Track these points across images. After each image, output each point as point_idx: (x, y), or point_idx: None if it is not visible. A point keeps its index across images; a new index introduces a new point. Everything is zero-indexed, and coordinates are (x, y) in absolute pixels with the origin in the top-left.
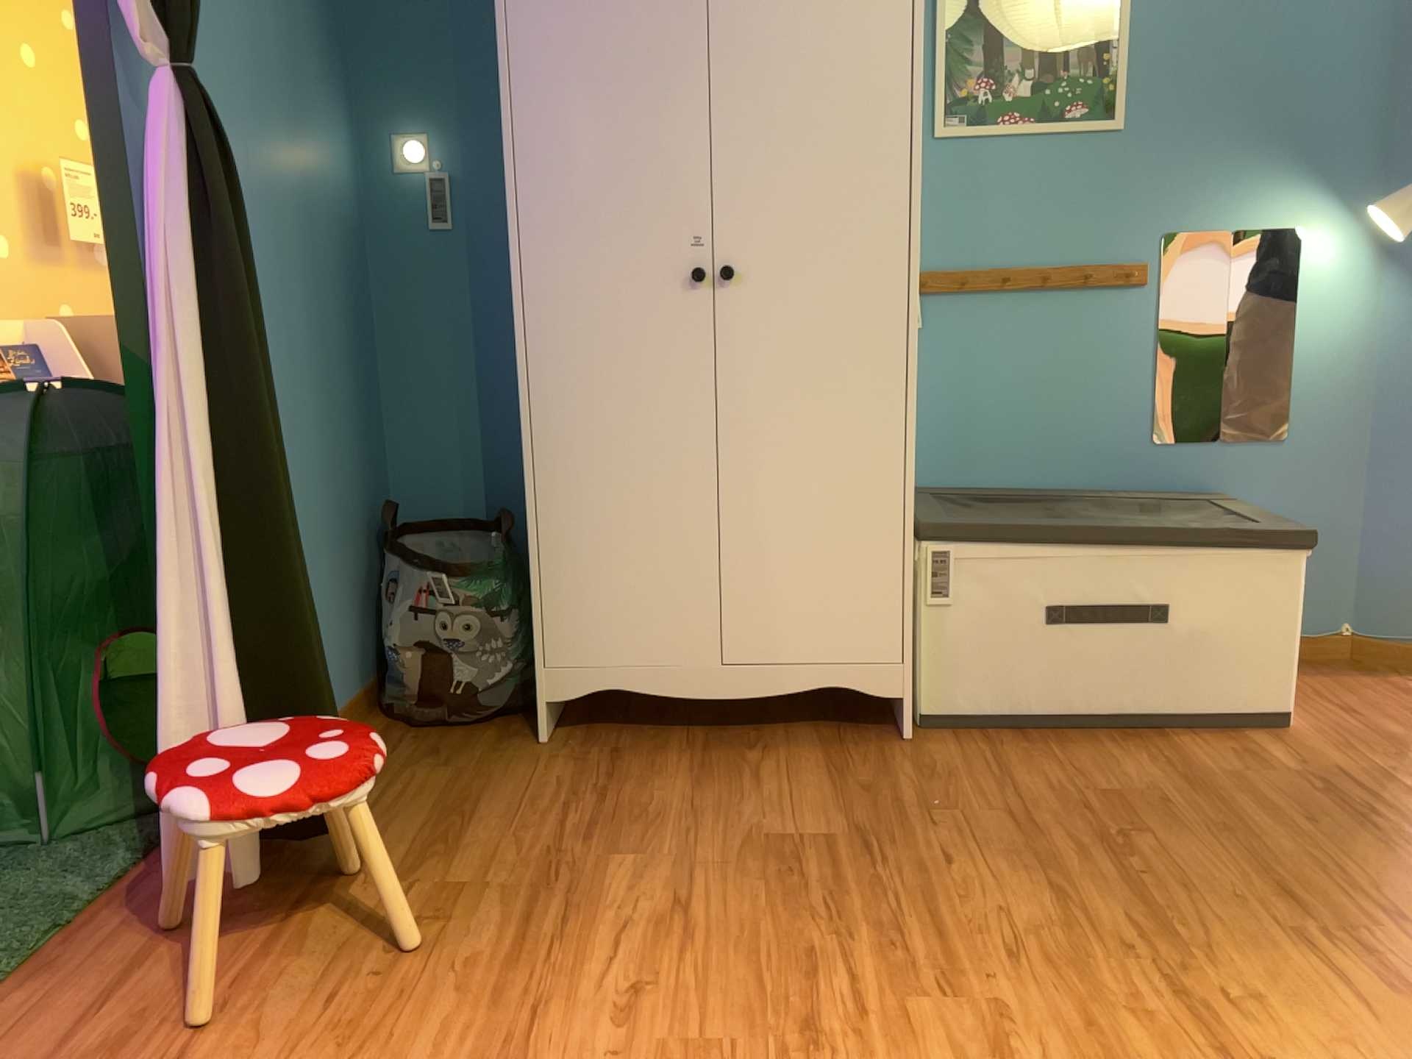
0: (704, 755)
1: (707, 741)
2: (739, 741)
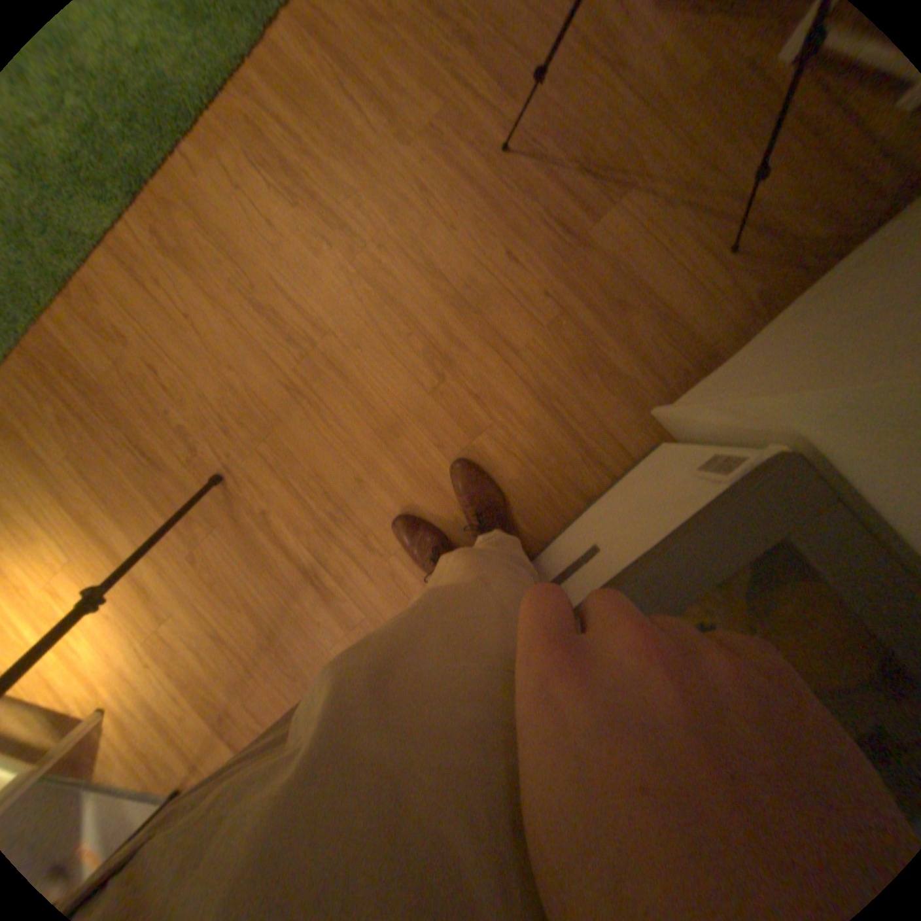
0: (785, 263)
1: (806, 288)
2: (778, 310)
